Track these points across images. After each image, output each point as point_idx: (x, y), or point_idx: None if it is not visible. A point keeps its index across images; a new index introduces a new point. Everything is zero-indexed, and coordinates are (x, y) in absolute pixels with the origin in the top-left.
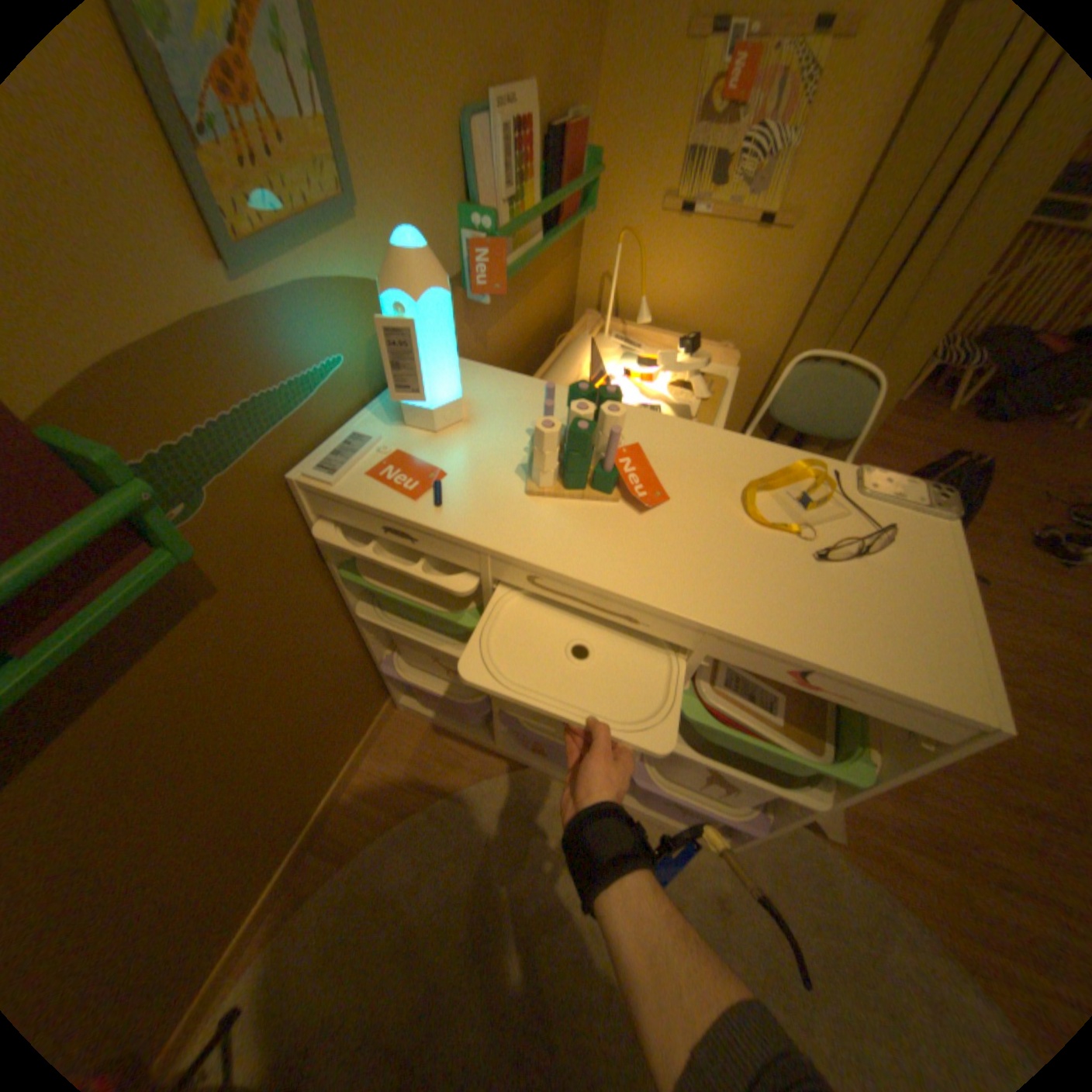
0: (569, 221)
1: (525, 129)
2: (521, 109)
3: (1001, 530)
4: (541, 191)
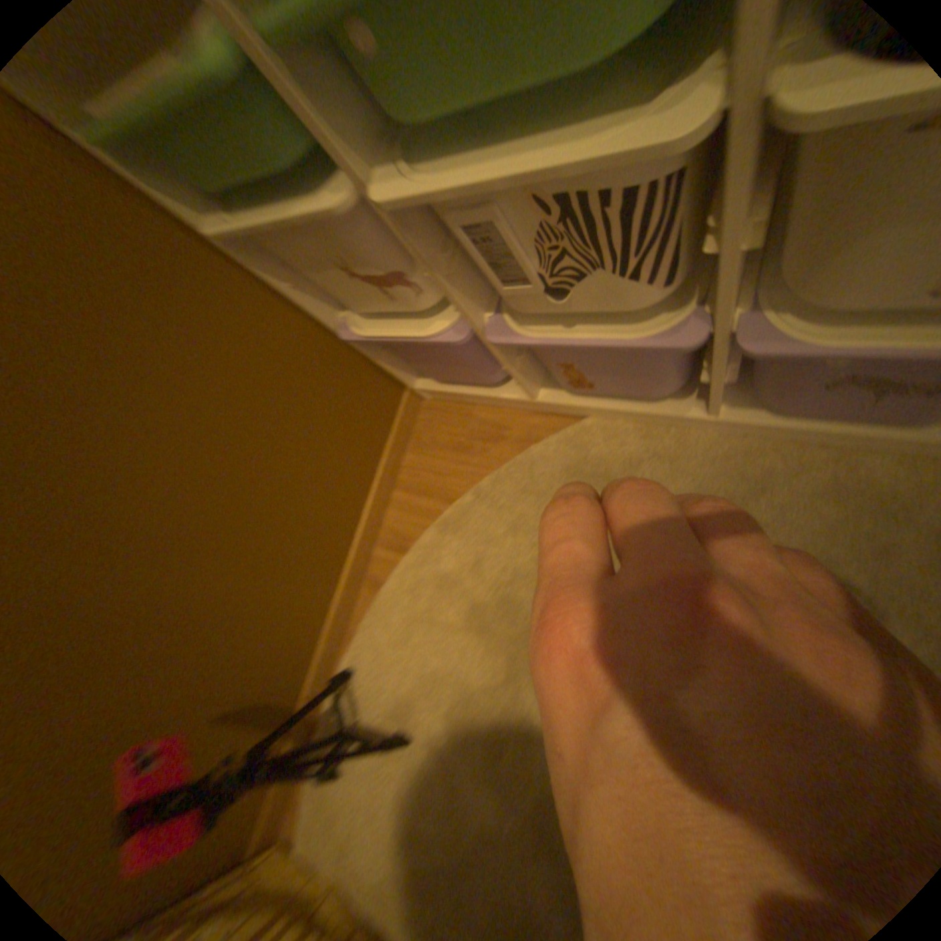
0: None
1: None
2: None
3: None
4: None
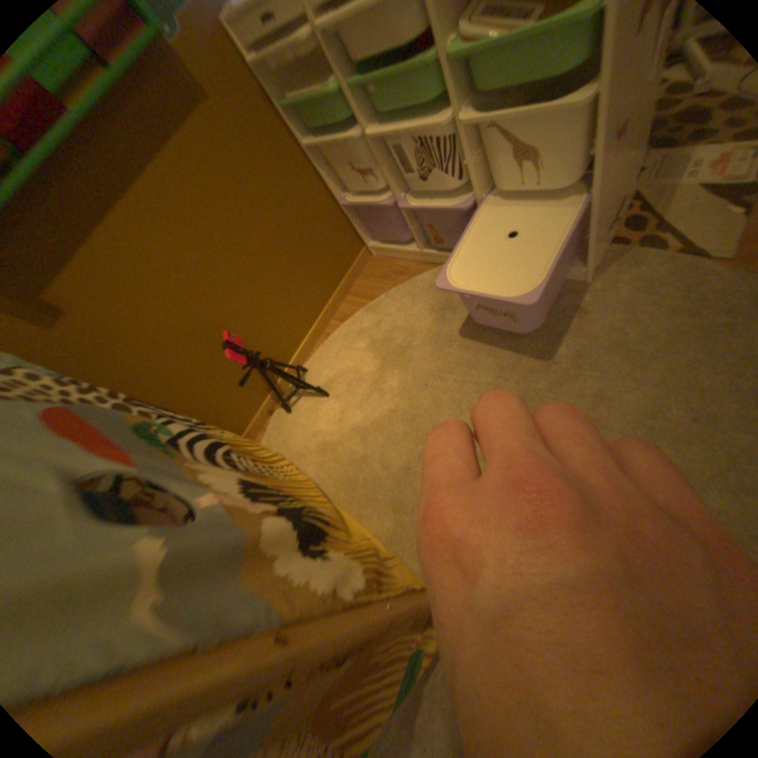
0: None
1: None
2: None
3: None
4: None
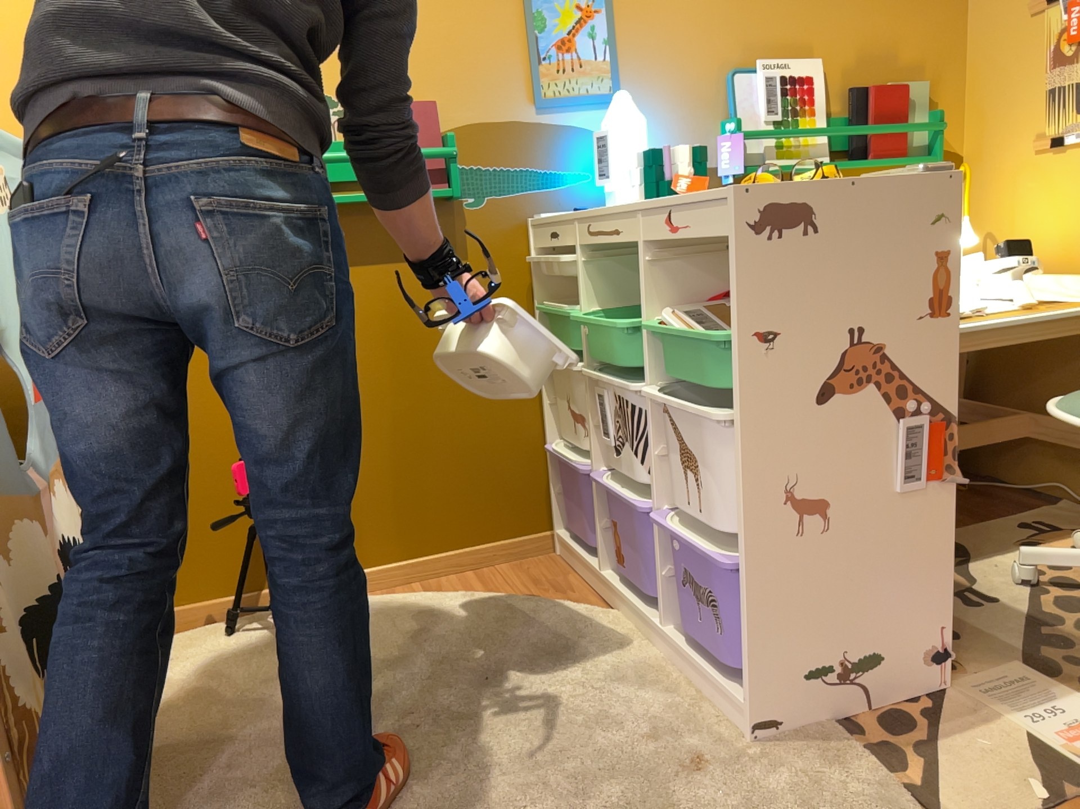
0: (880, 159)
1: (798, 85)
2: (792, 73)
3: None
4: (825, 127)
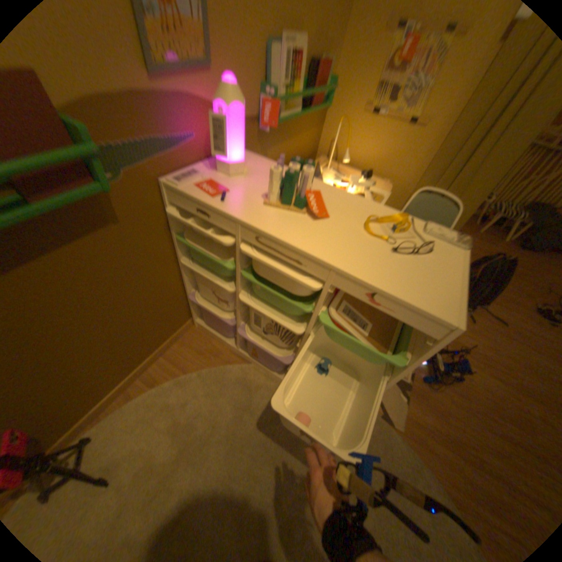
0: (316, 105)
1: (298, 53)
2: (297, 43)
3: (520, 302)
4: (303, 86)
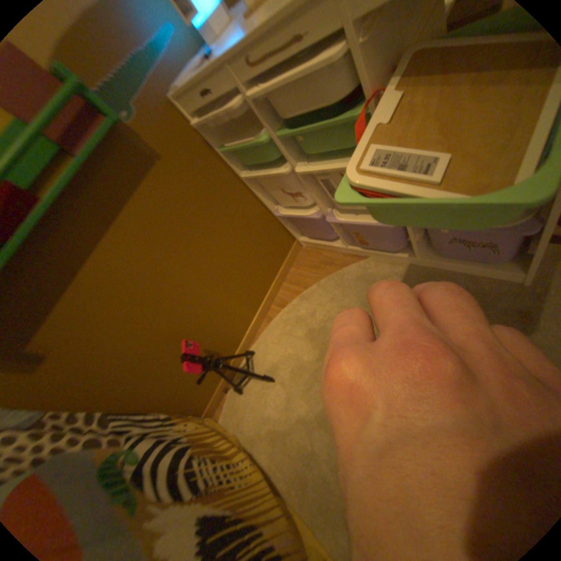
0: None
1: None
2: None
3: None
4: None
